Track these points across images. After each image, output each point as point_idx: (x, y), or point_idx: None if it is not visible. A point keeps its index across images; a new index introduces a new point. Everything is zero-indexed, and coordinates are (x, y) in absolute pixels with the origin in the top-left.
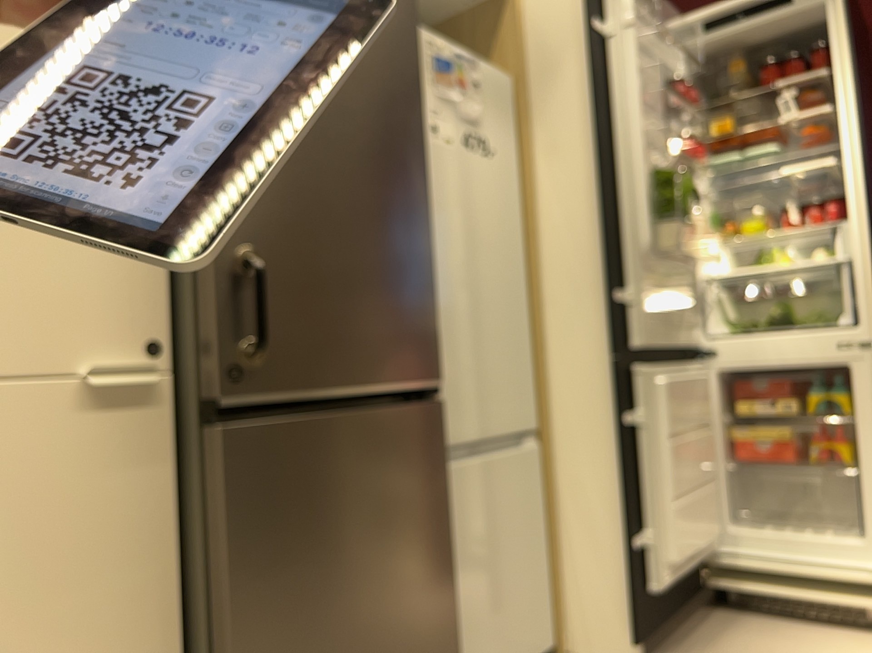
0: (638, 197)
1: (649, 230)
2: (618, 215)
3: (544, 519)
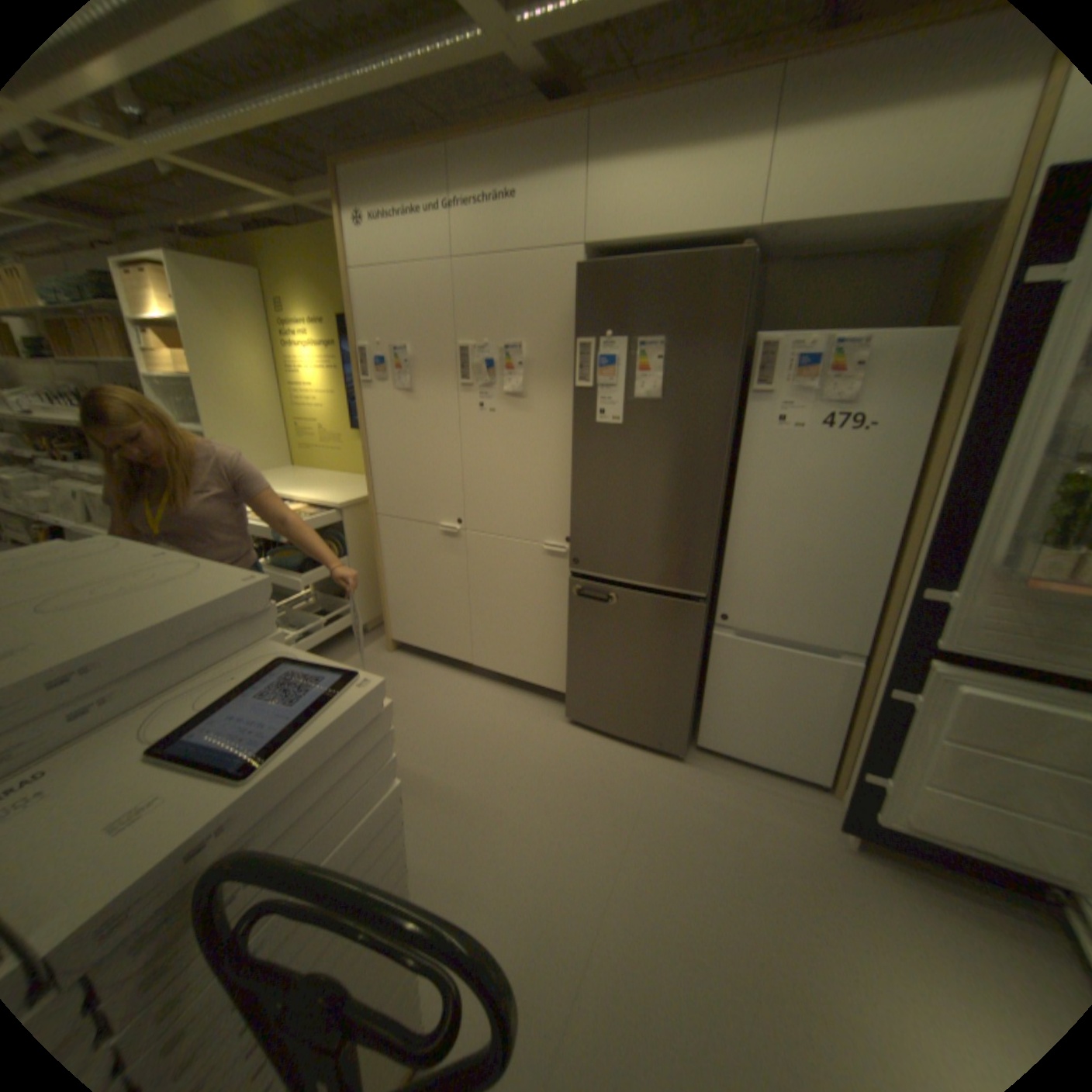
0: (1015, 504)
1: (1007, 544)
2: (978, 516)
3: (857, 715)
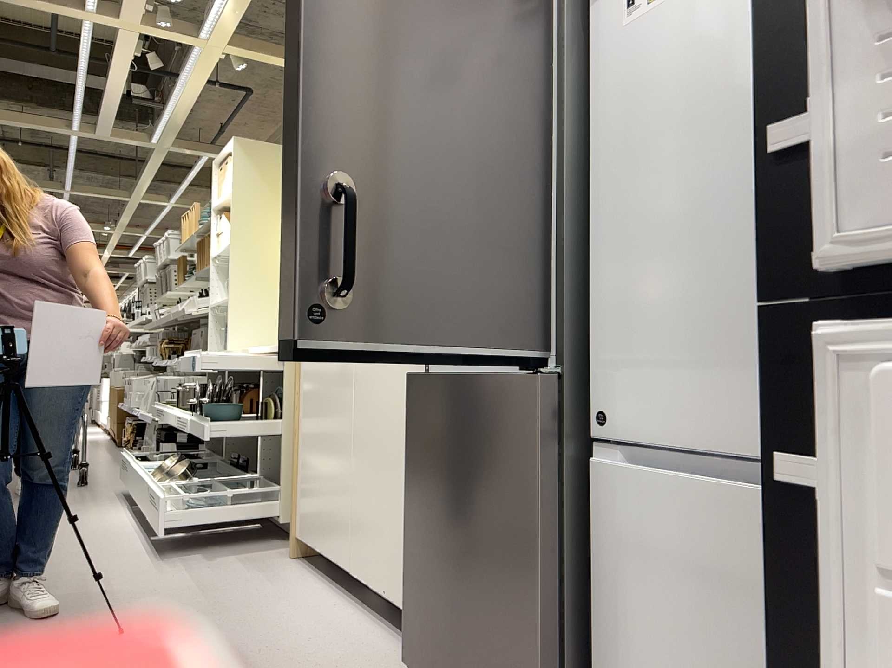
0: None
1: None
2: None
3: None
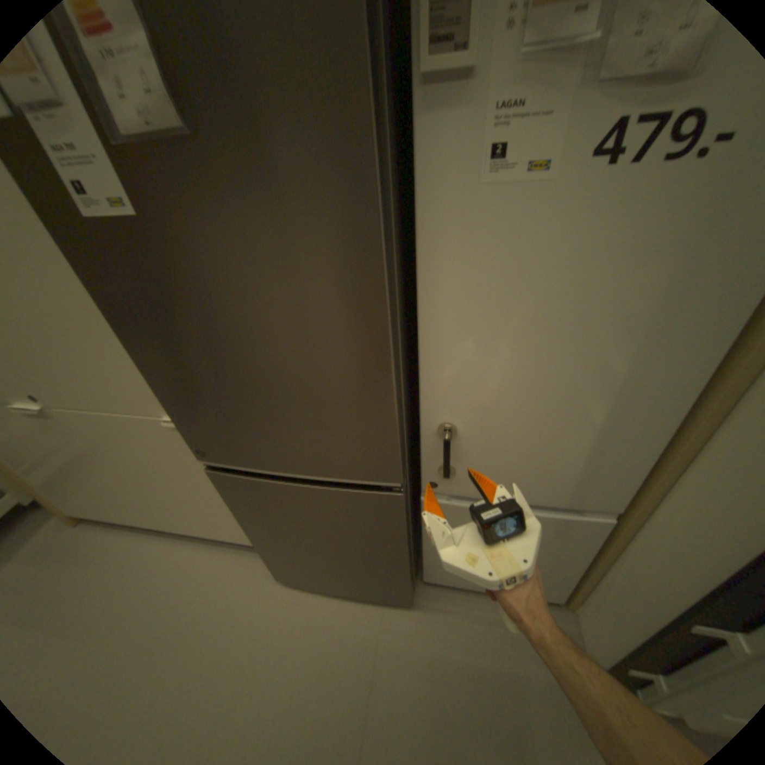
0: None
1: None
2: None
3: (597, 553)
